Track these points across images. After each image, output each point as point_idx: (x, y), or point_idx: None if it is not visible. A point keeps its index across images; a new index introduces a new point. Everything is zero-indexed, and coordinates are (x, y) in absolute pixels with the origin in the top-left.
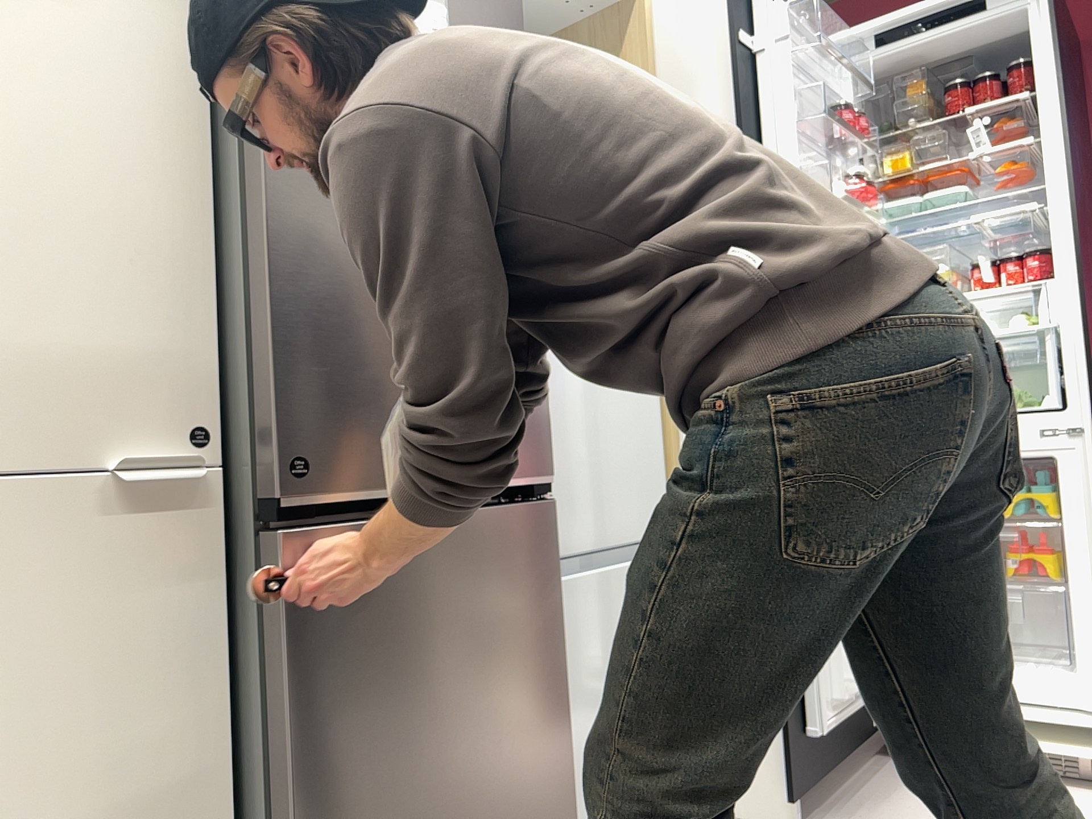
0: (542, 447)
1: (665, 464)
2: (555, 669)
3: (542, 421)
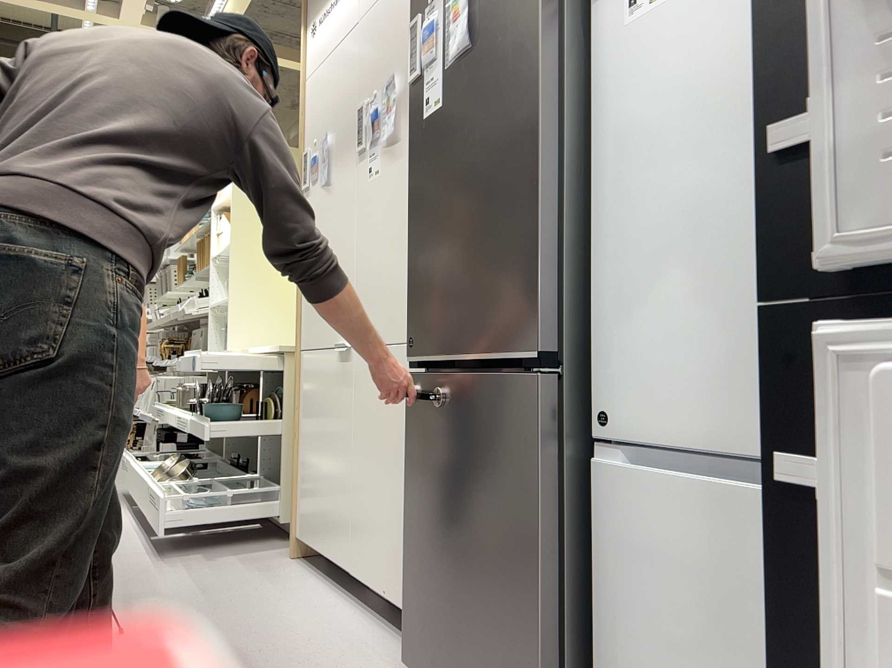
0: (532, 326)
1: None
2: (531, 532)
3: (533, 301)
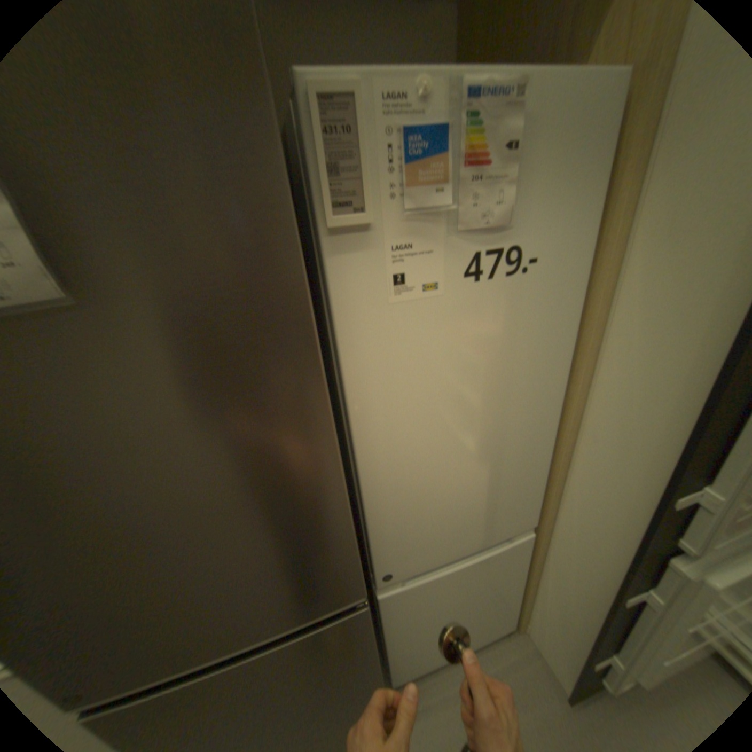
0: (349, 588)
1: (546, 480)
2: (366, 675)
3: (346, 574)
